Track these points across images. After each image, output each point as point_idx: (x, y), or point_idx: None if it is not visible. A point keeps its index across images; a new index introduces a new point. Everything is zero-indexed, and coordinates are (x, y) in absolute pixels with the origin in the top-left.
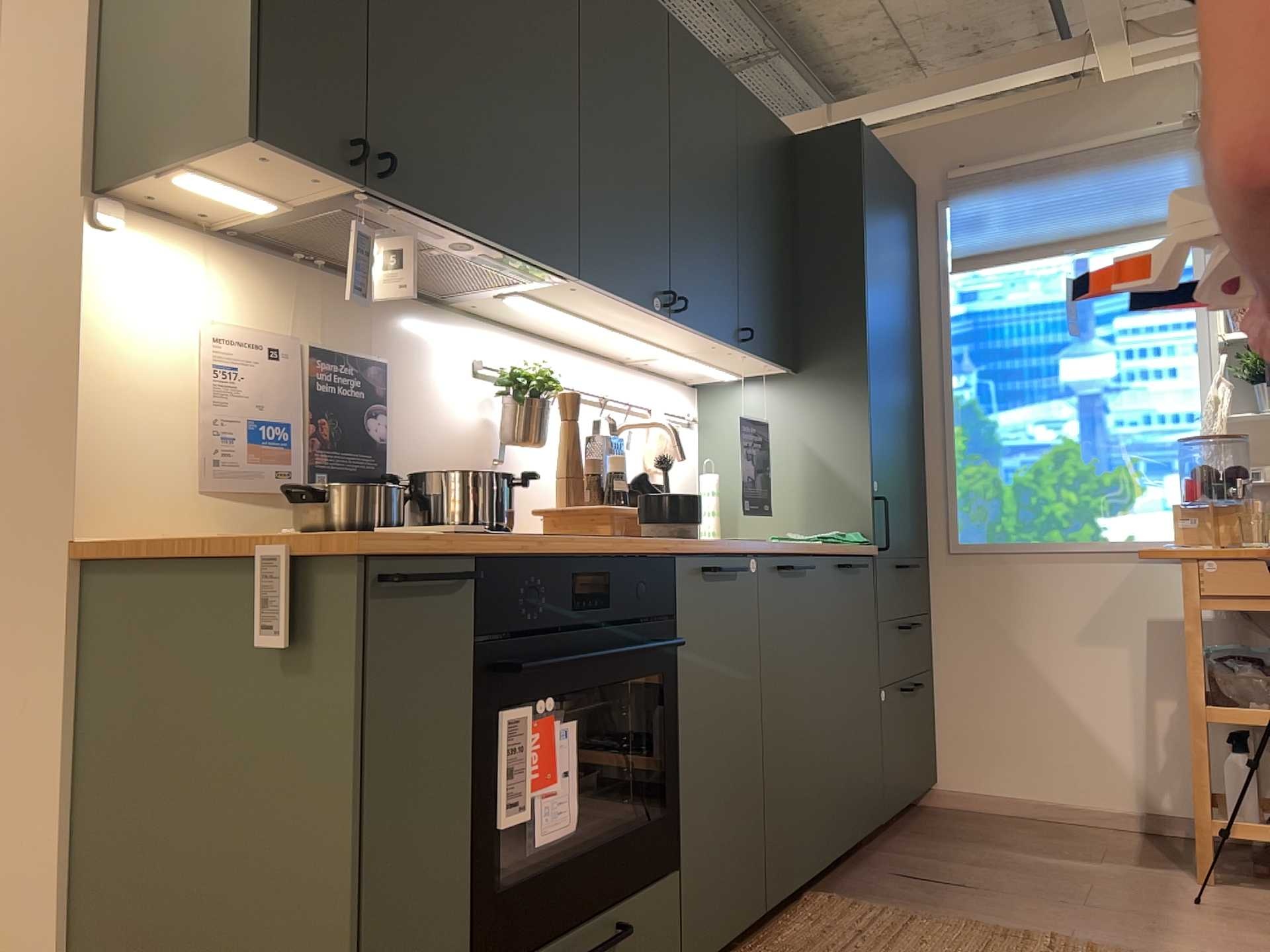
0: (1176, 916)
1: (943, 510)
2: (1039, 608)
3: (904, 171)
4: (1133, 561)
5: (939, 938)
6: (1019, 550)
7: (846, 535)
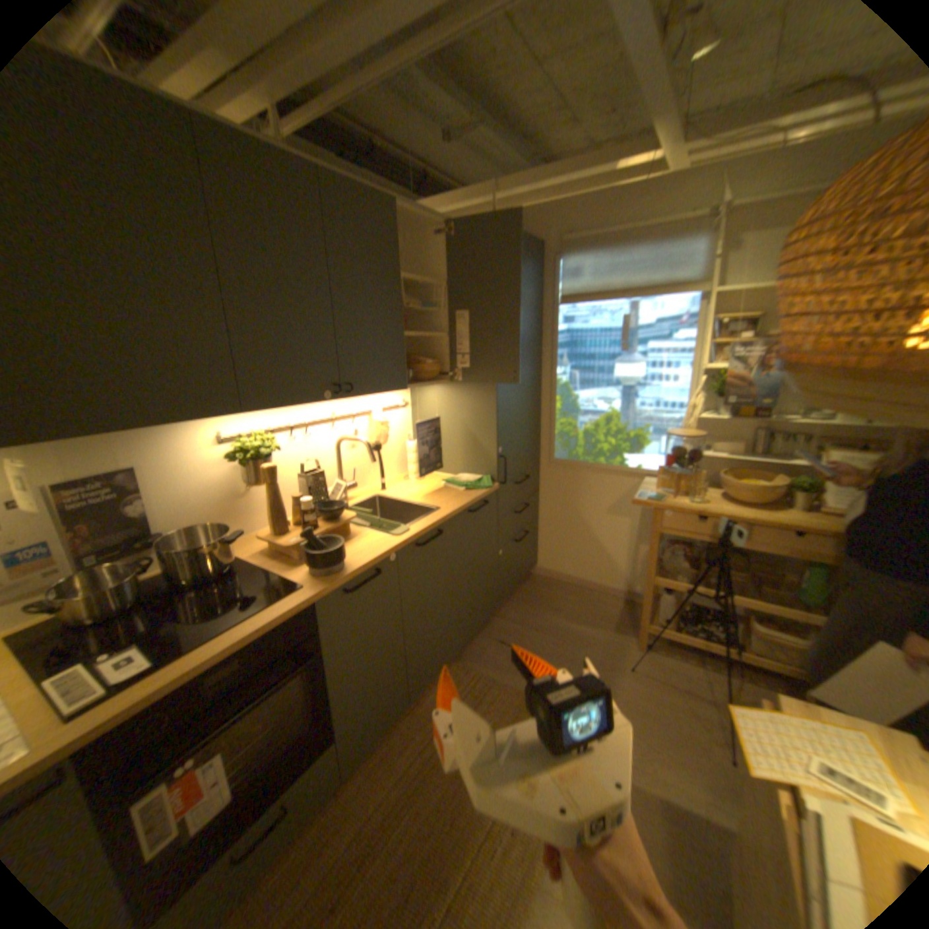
0: (618, 683)
1: (547, 440)
2: (590, 495)
3: (538, 231)
4: (639, 478)
5: (497, 709)
6: (583, 466)
7: (481, 478)
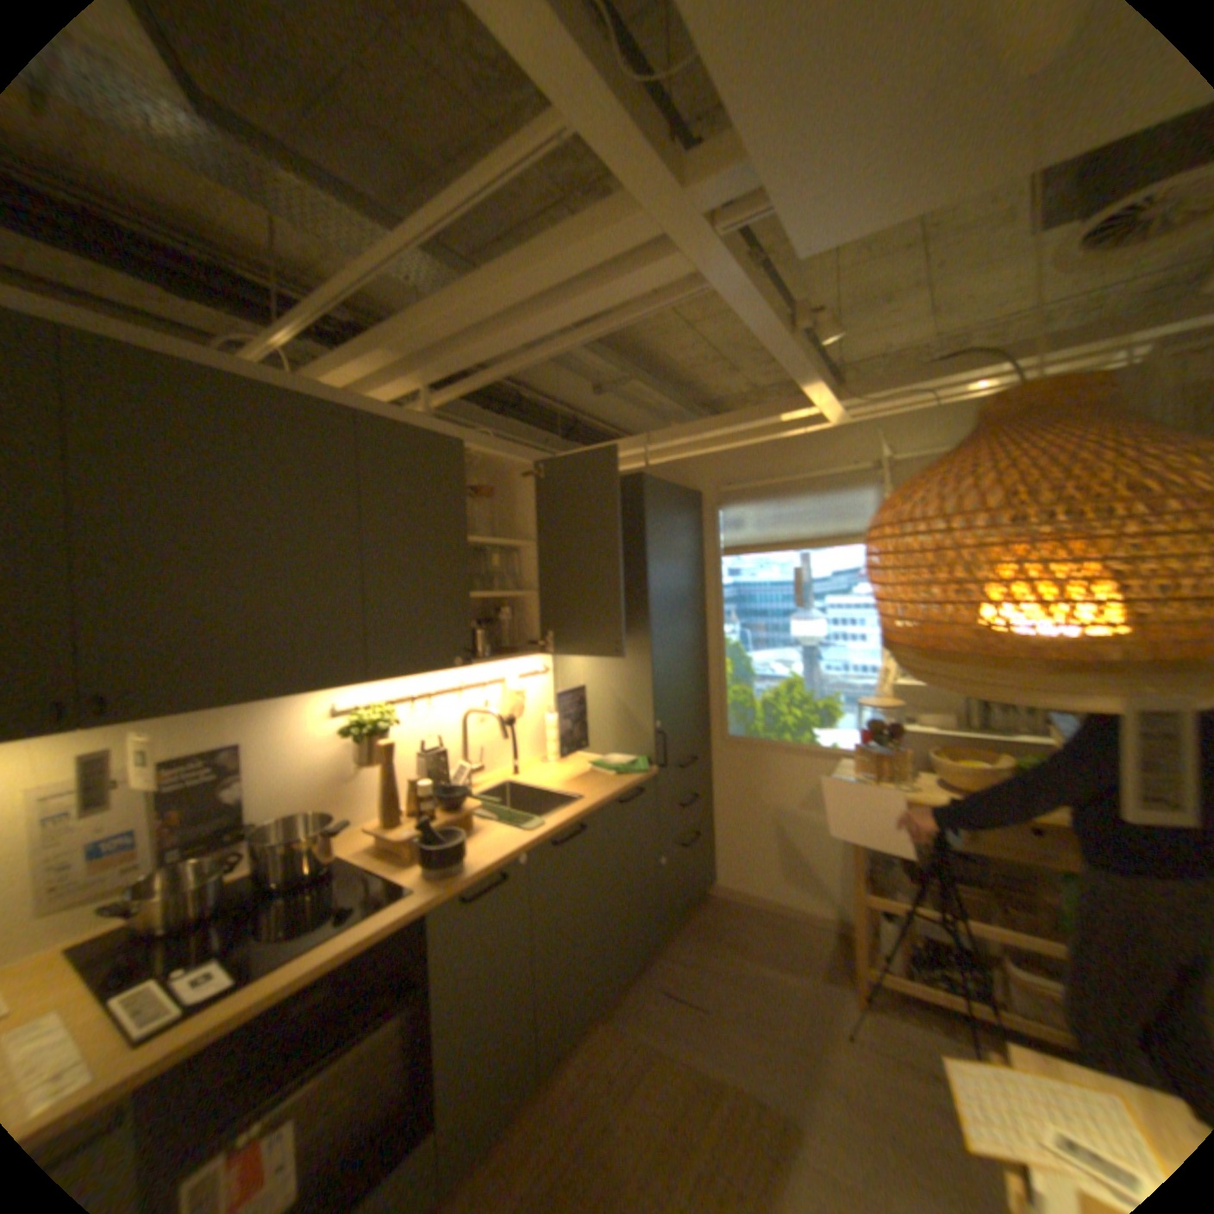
0: (832, 1060)
1: (719, 713)
2: (778, 784)
3: (694, 483)
4: (836, 762)
5: (660, 1096)
6: (765, 746)
7: (636, 761)
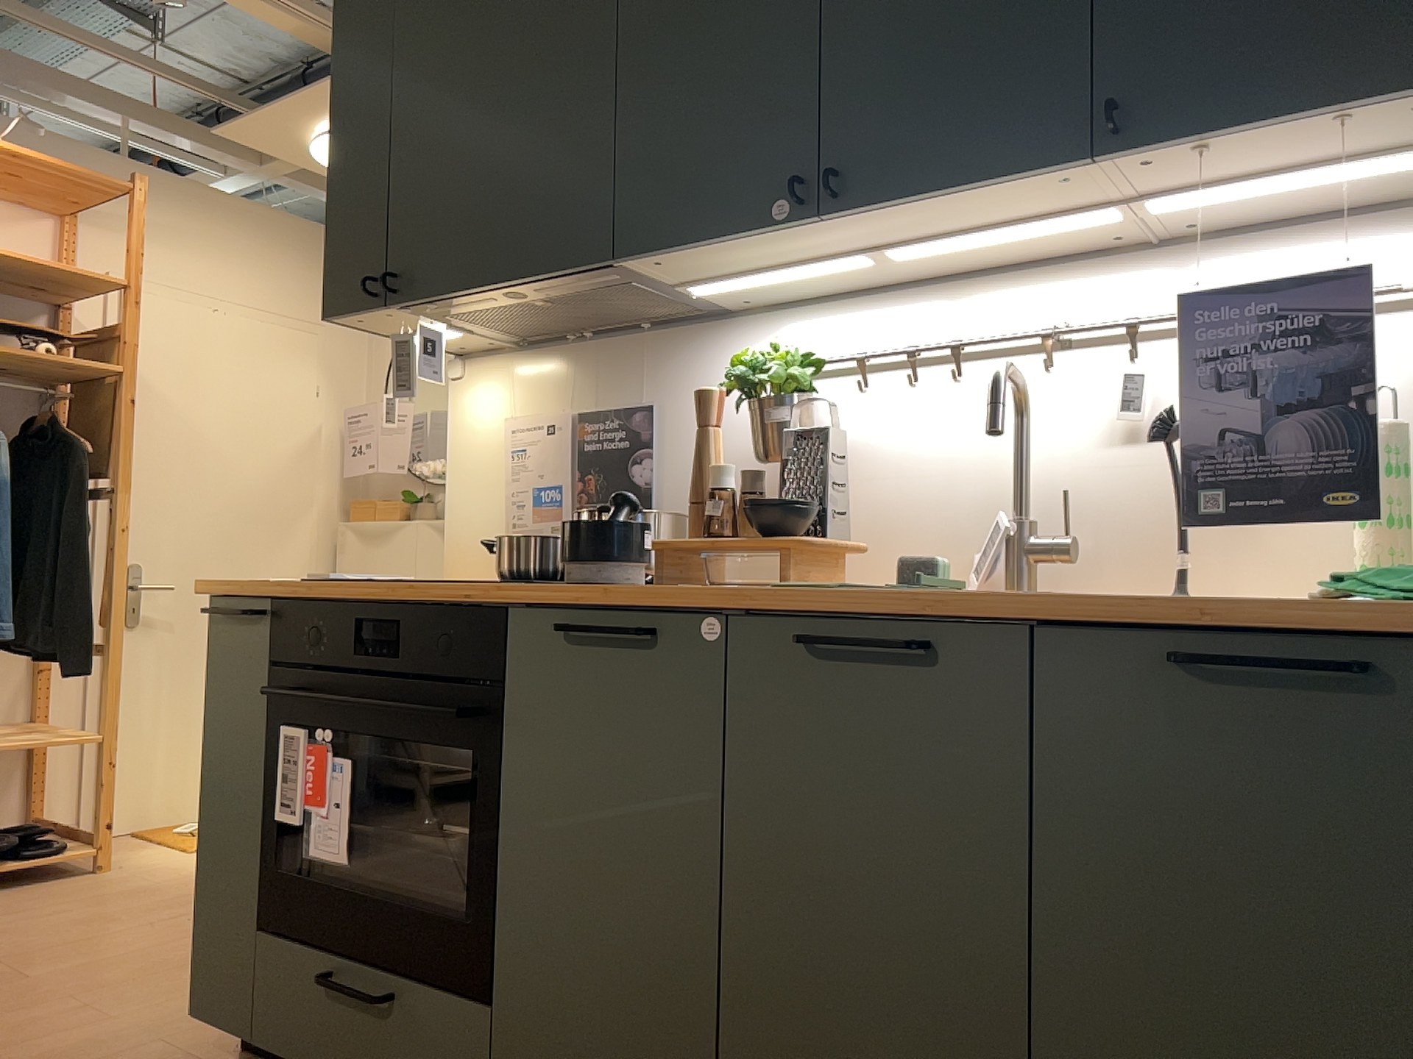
0: None
1: None
2: None
3: None
4: None
5: None
6: None
7: None
